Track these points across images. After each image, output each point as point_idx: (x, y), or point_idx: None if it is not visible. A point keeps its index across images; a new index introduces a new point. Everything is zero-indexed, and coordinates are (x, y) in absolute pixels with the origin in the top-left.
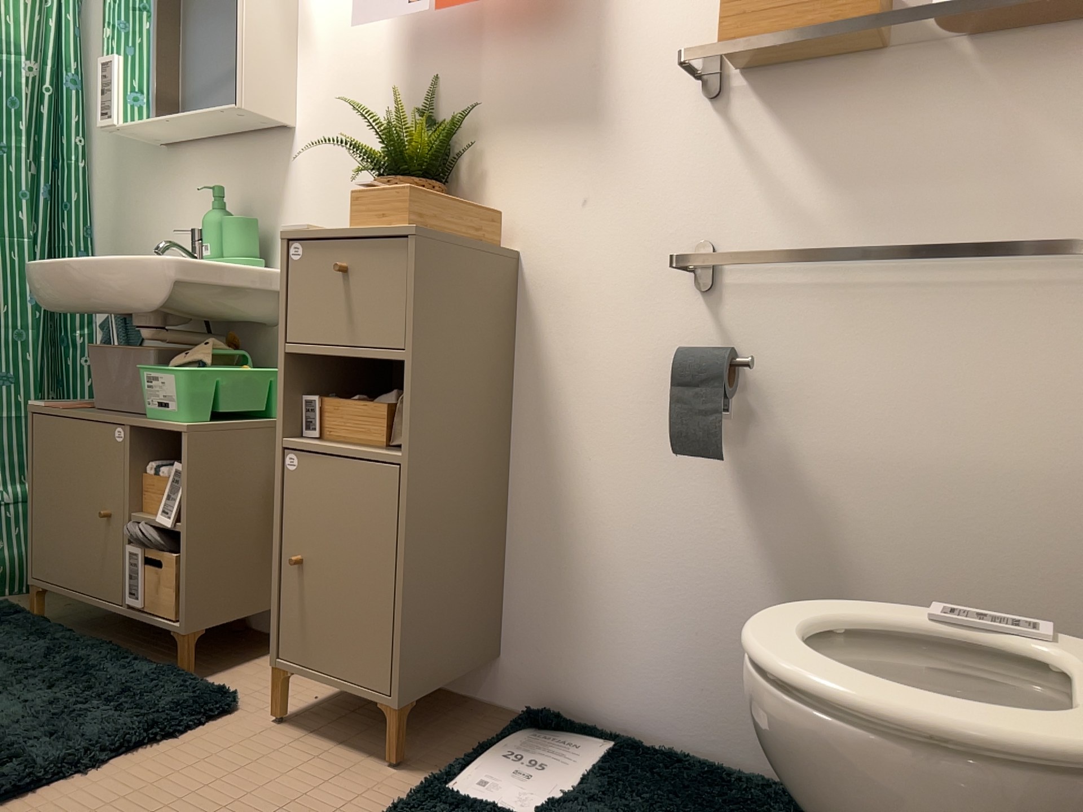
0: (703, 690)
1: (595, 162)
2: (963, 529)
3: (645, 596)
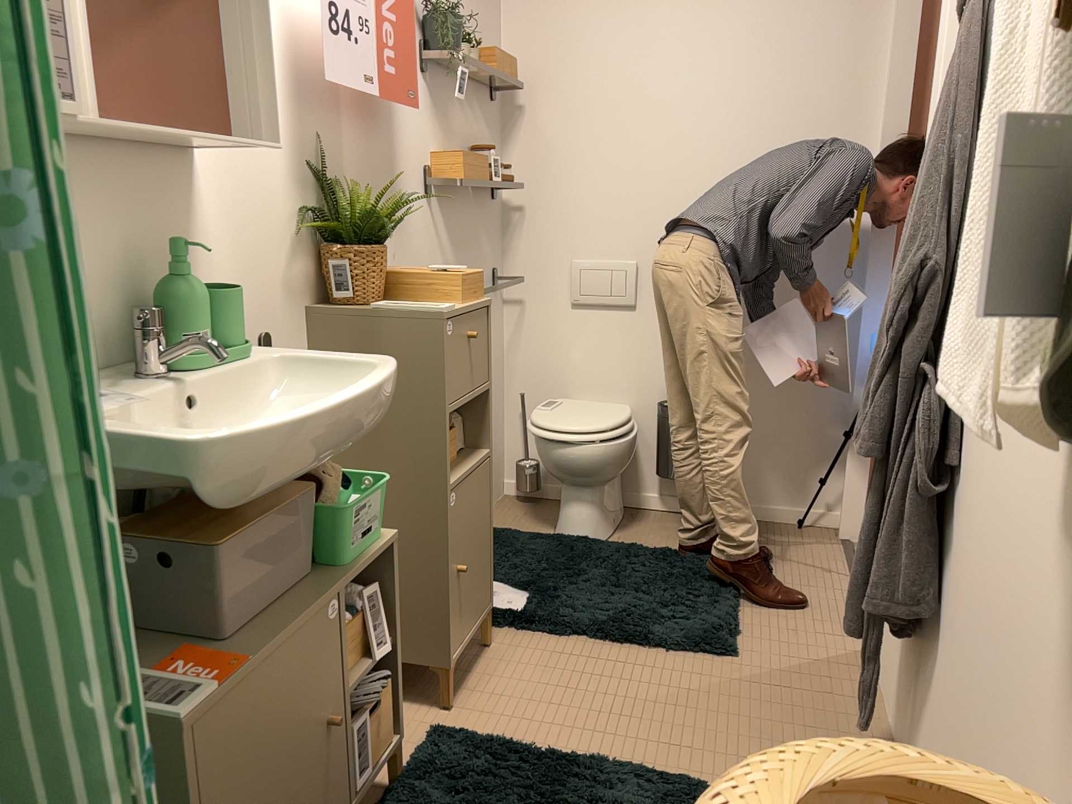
0: None
1: (401, 235)
2: None
3: None
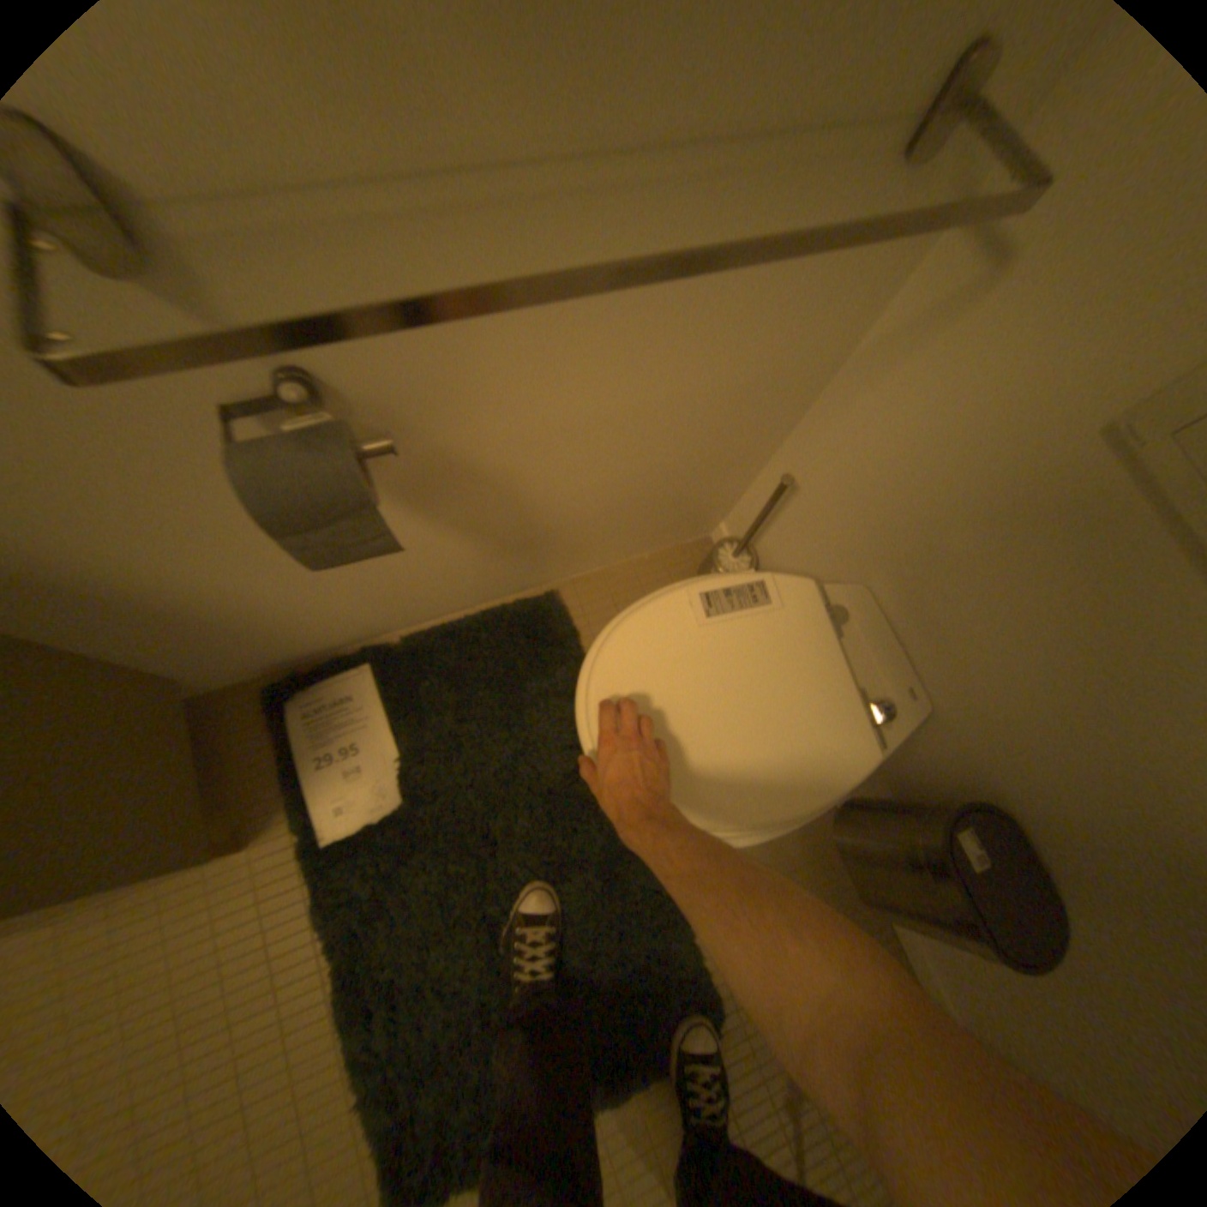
0: (417, 599)
1: None
2: (635, 442)
3: (322, 593)
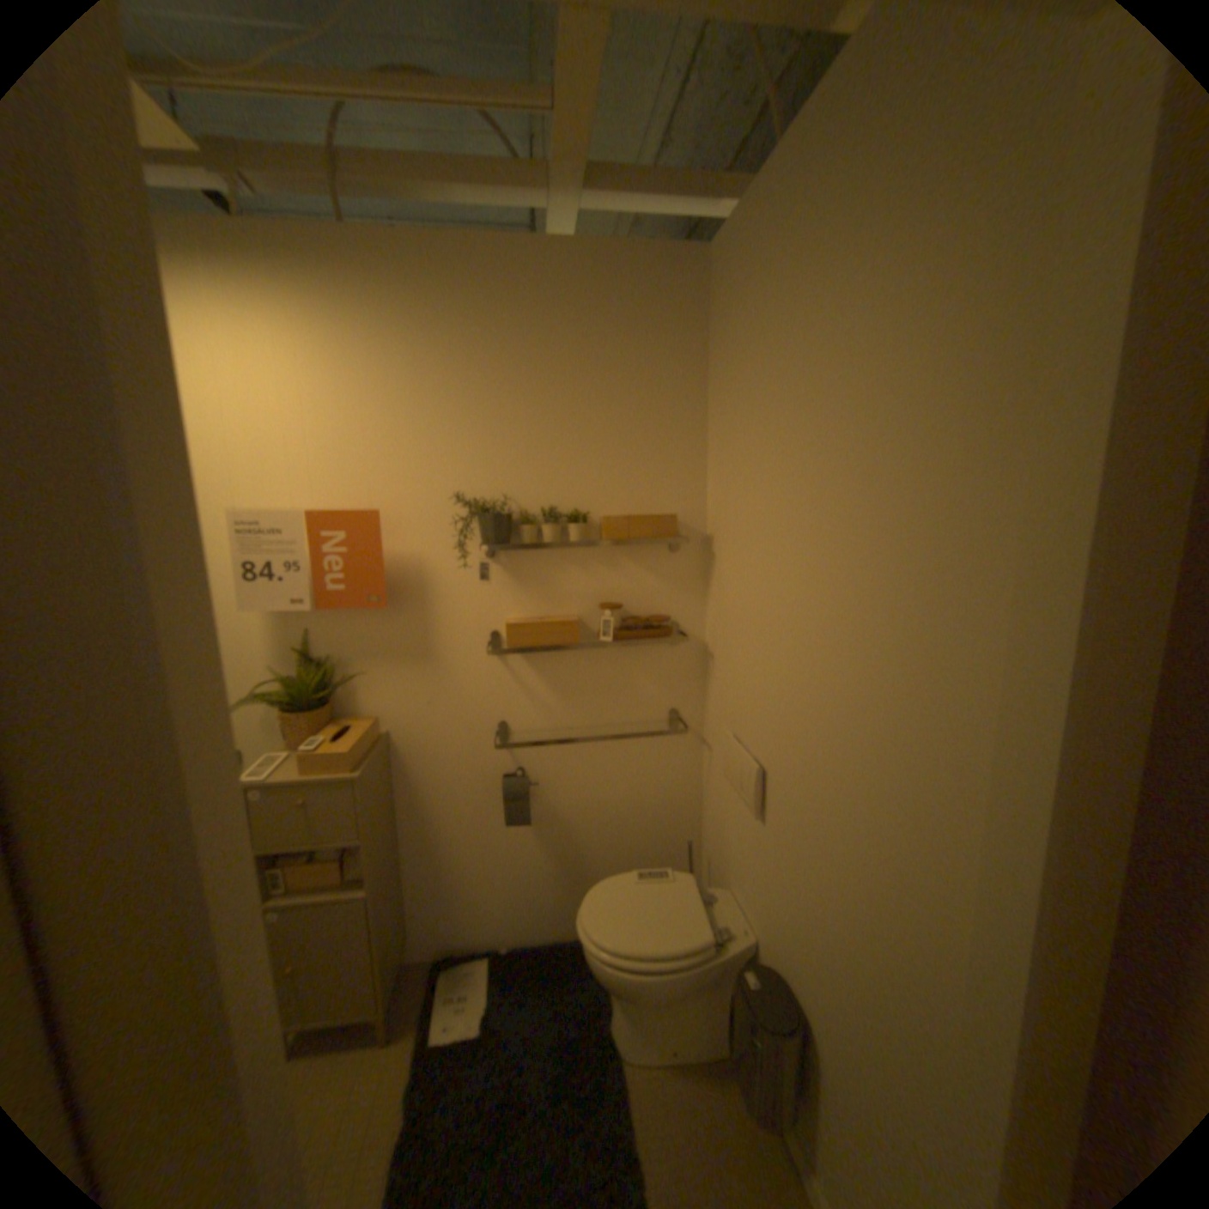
0: (522, 917)
1: (432, 683)
2: (621, 823)
3: (488, 886)
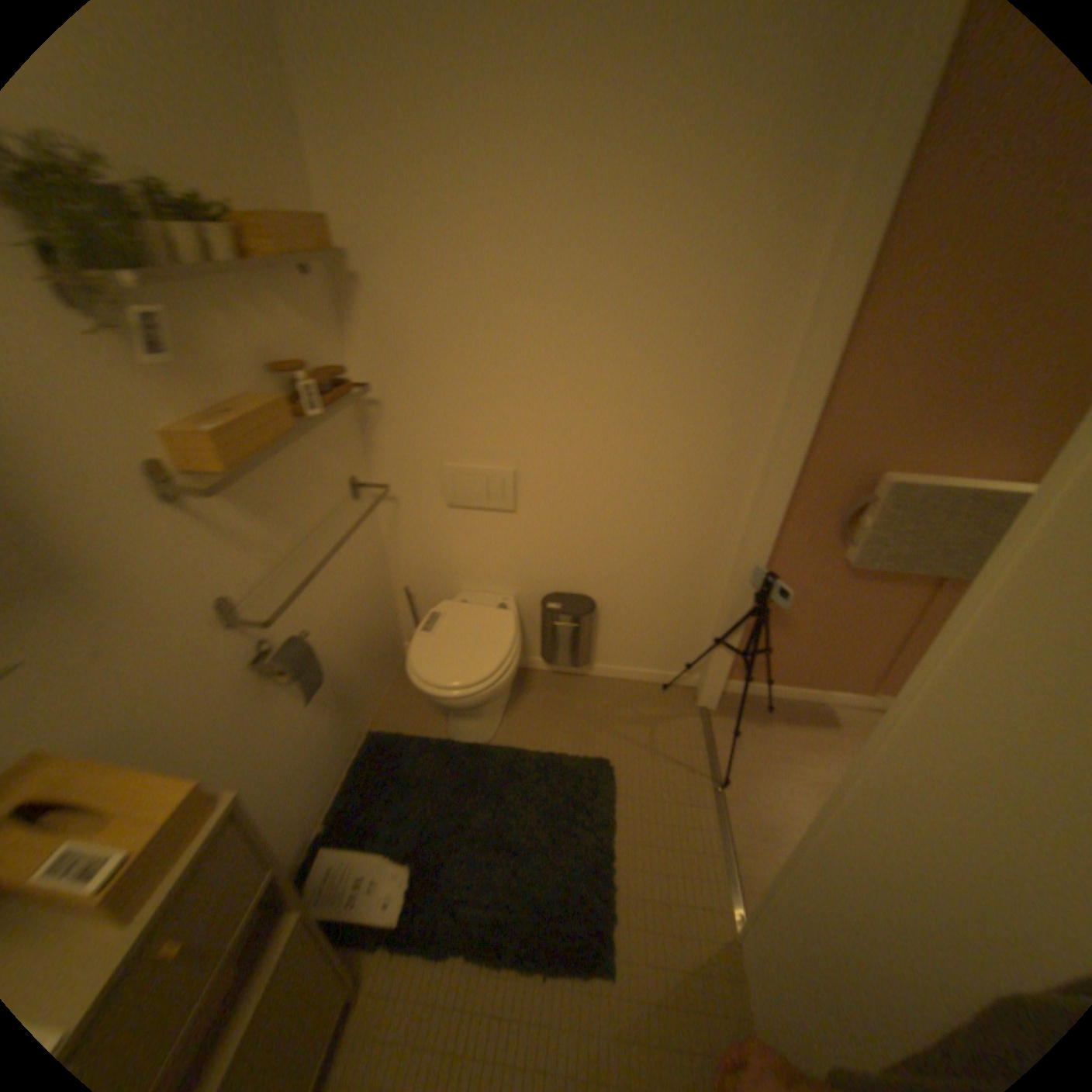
0: (316, 783)
1: (87, 609)
2: (352, 619)
3: (281, 794)
